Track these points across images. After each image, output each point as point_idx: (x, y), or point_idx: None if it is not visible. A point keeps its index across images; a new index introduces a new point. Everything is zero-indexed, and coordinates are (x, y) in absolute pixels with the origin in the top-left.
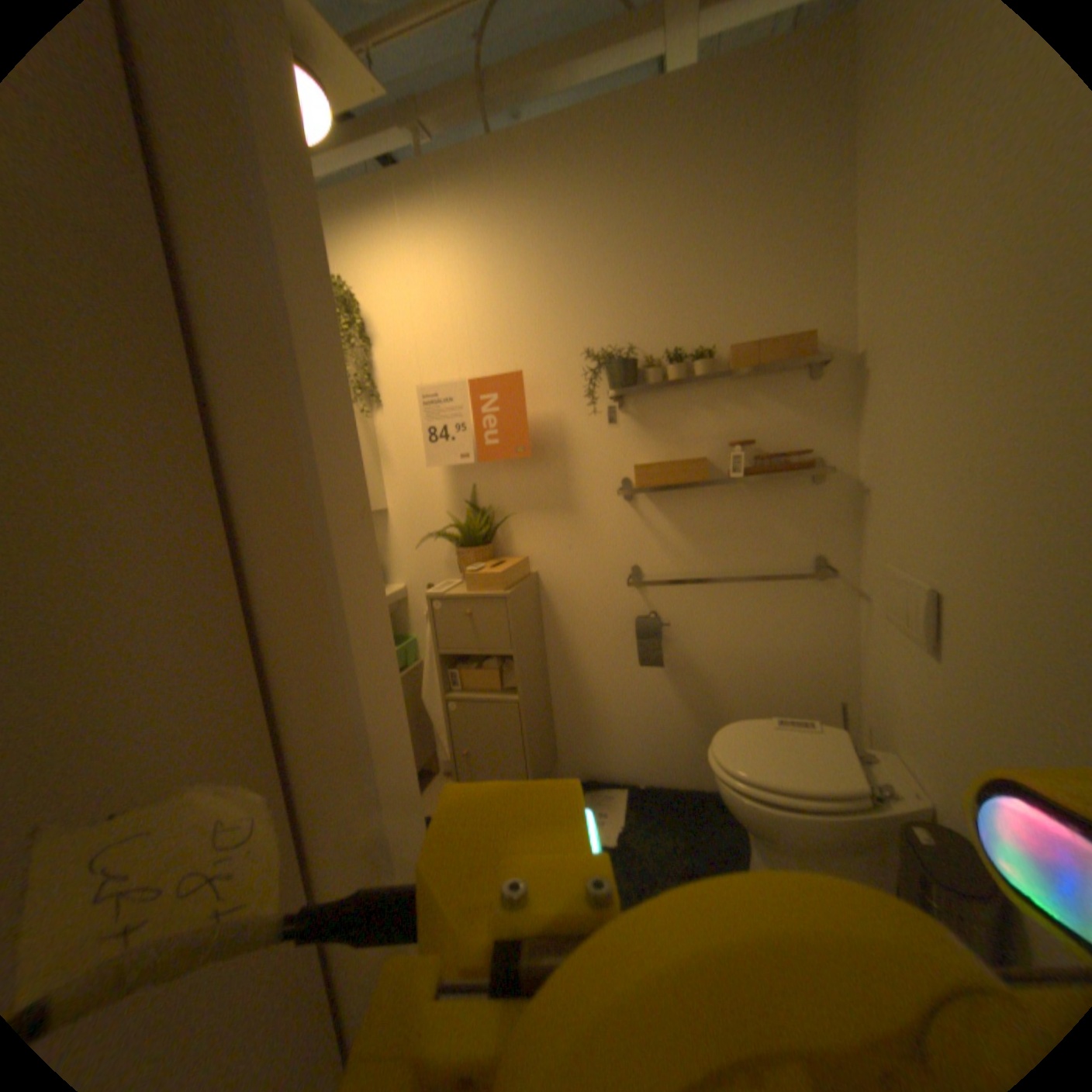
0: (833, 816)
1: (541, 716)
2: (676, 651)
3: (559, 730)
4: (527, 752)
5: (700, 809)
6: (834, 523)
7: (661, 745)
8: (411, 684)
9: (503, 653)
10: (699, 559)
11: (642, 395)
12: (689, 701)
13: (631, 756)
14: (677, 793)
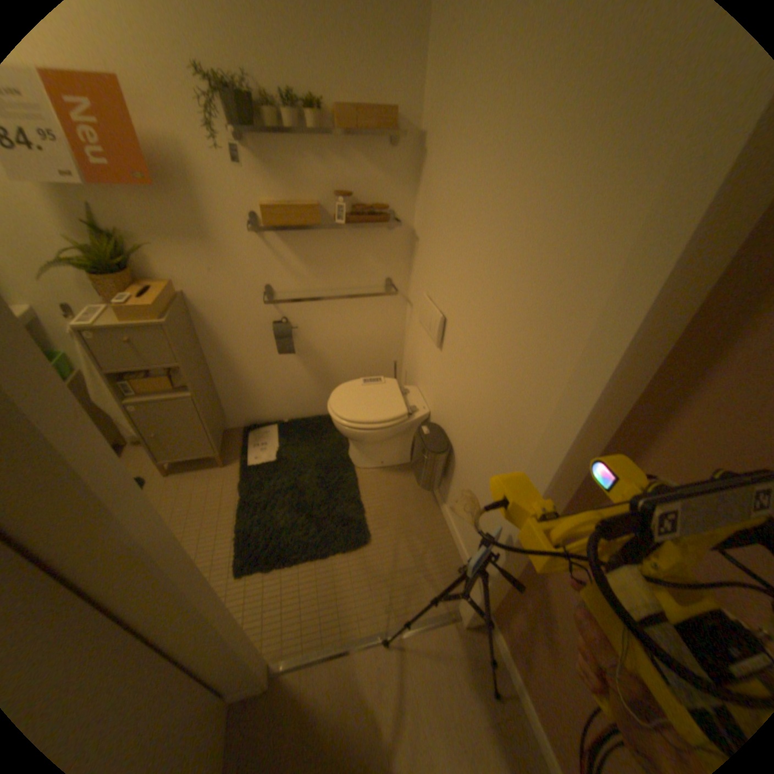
0: (388, 427)
1: (210, 400)
2: (301, 343)
3: (224, 401)
4: (205, 426)
5: (320, 427)
6: (396, 259)
7: (295, 398)
8: (77, 394)
9: (171, 368)
10: (314, 282)
11: (259, 135)
12: (311, 371)
13: (277, 407)
14: (306, 421)
